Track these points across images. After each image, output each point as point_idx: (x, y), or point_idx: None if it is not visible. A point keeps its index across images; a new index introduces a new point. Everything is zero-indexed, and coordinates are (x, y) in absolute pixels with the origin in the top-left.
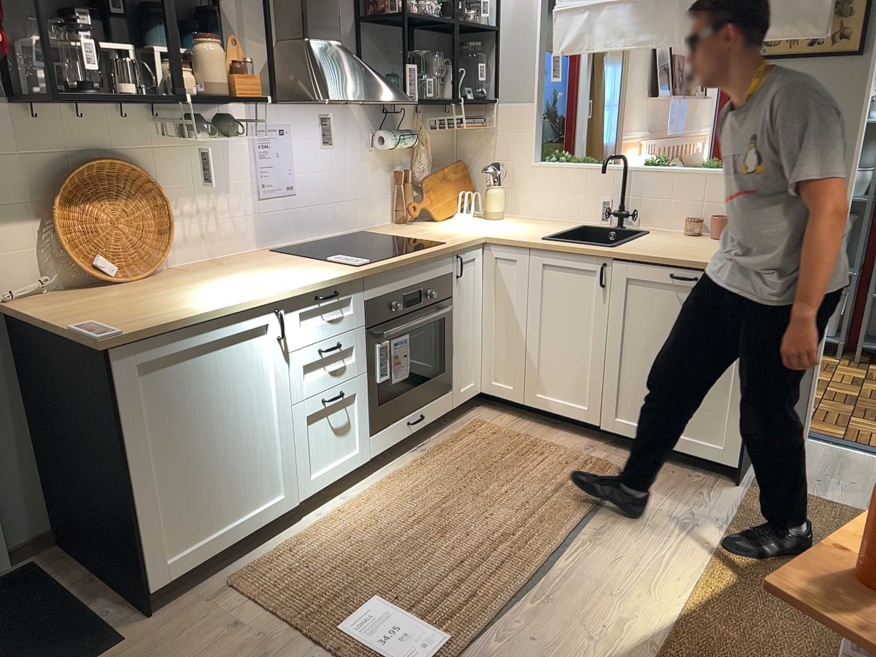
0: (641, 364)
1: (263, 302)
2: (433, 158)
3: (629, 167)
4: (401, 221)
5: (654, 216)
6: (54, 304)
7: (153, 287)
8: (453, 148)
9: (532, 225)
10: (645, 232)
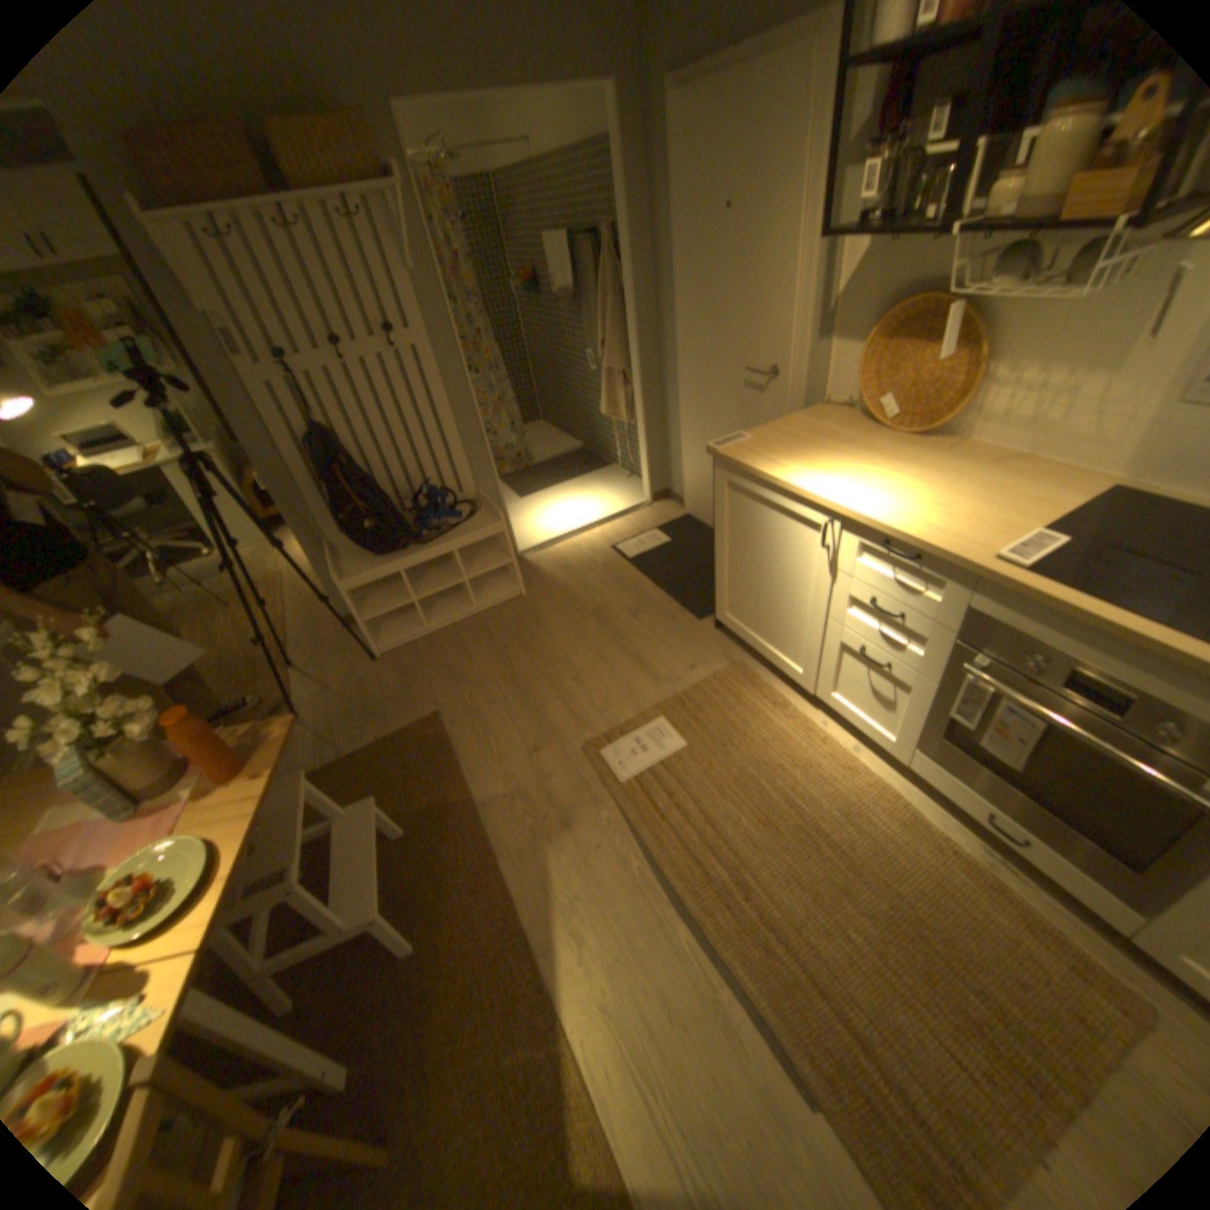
0: None
1: (817, 499)
2: None
3: None
4: None
5: None
6: (819, 416)
7: (873, 441)
8: None
9: None
10: None
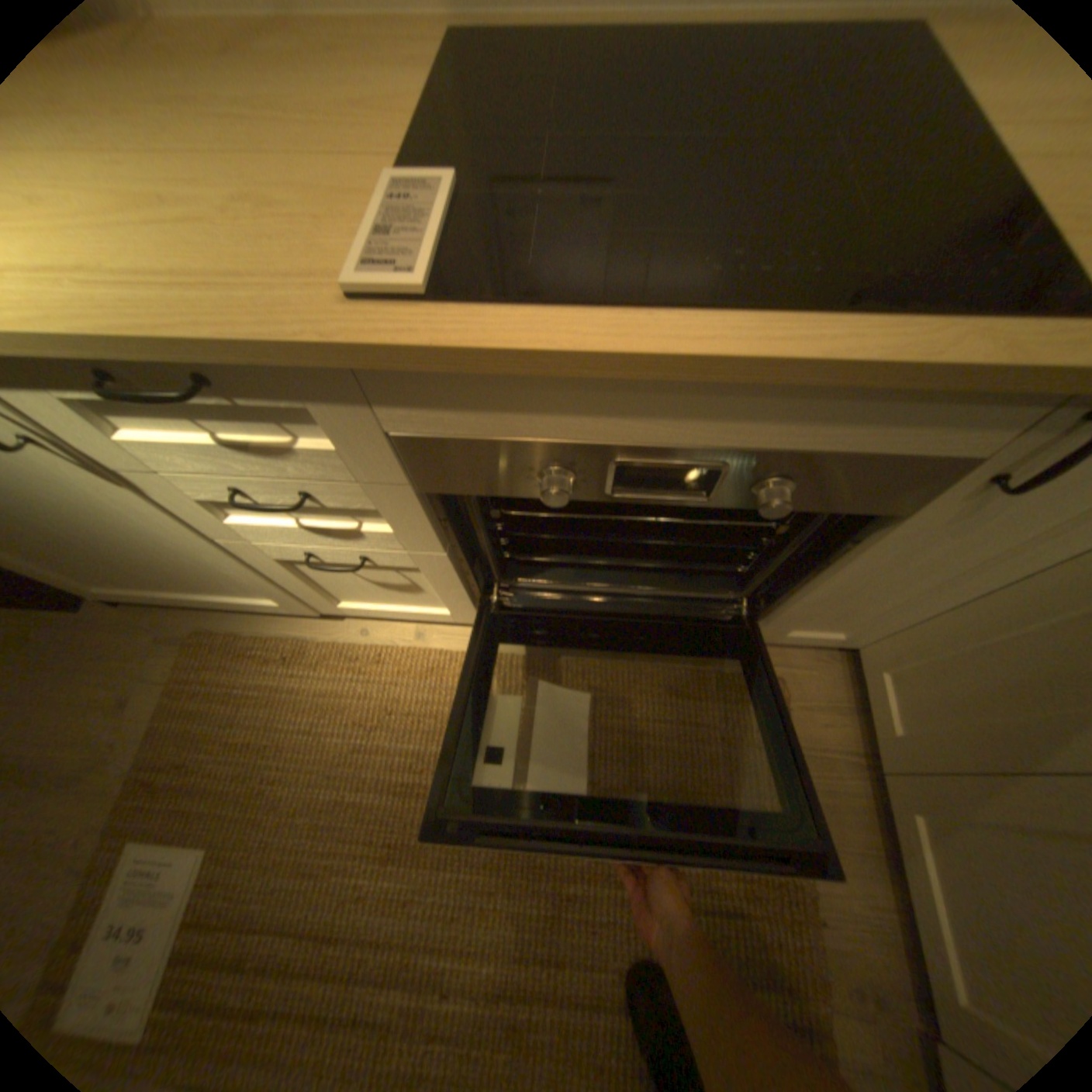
0: None
1: None
2: None
3: None
4: None
5: None
6: None
7: None
8: None
9: None
10: None
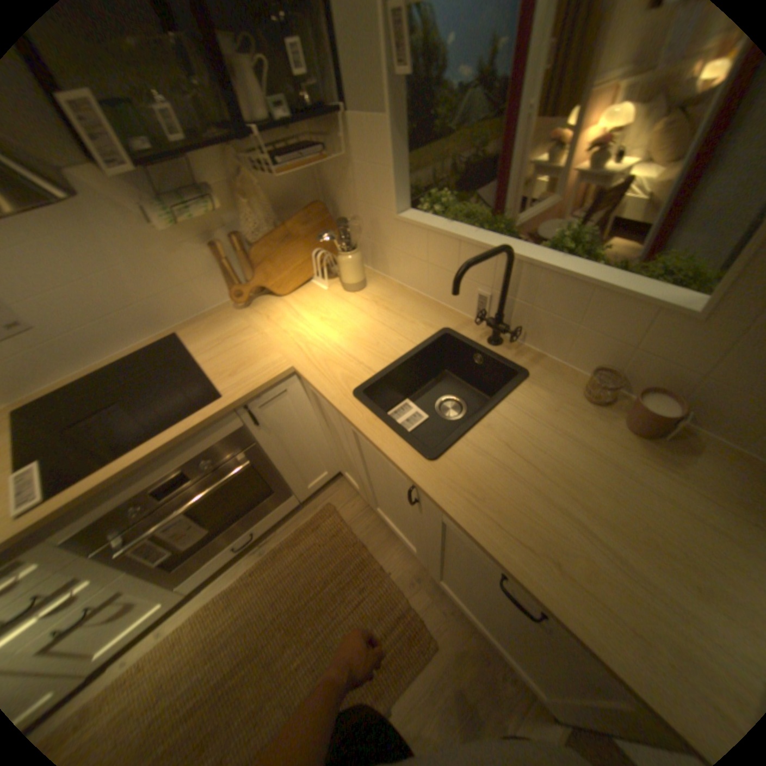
0: (459, 579)
1: None
2: (280, 202)
3: (518, 256)
4: (237, 301)
5: (545, 337)
6: None
7: None
8: (315, 176)
9: (381, 317)
10: (519, 373)
